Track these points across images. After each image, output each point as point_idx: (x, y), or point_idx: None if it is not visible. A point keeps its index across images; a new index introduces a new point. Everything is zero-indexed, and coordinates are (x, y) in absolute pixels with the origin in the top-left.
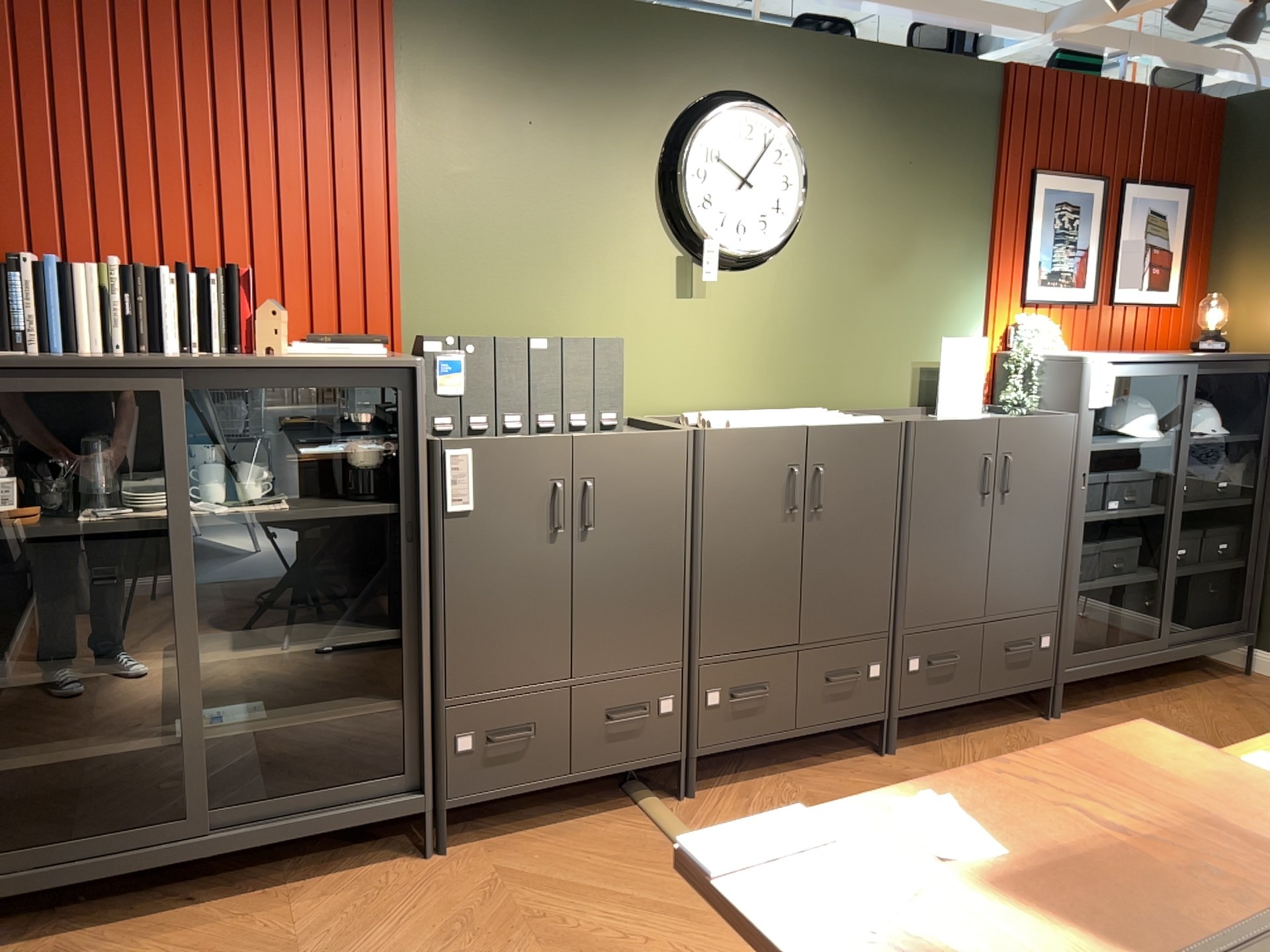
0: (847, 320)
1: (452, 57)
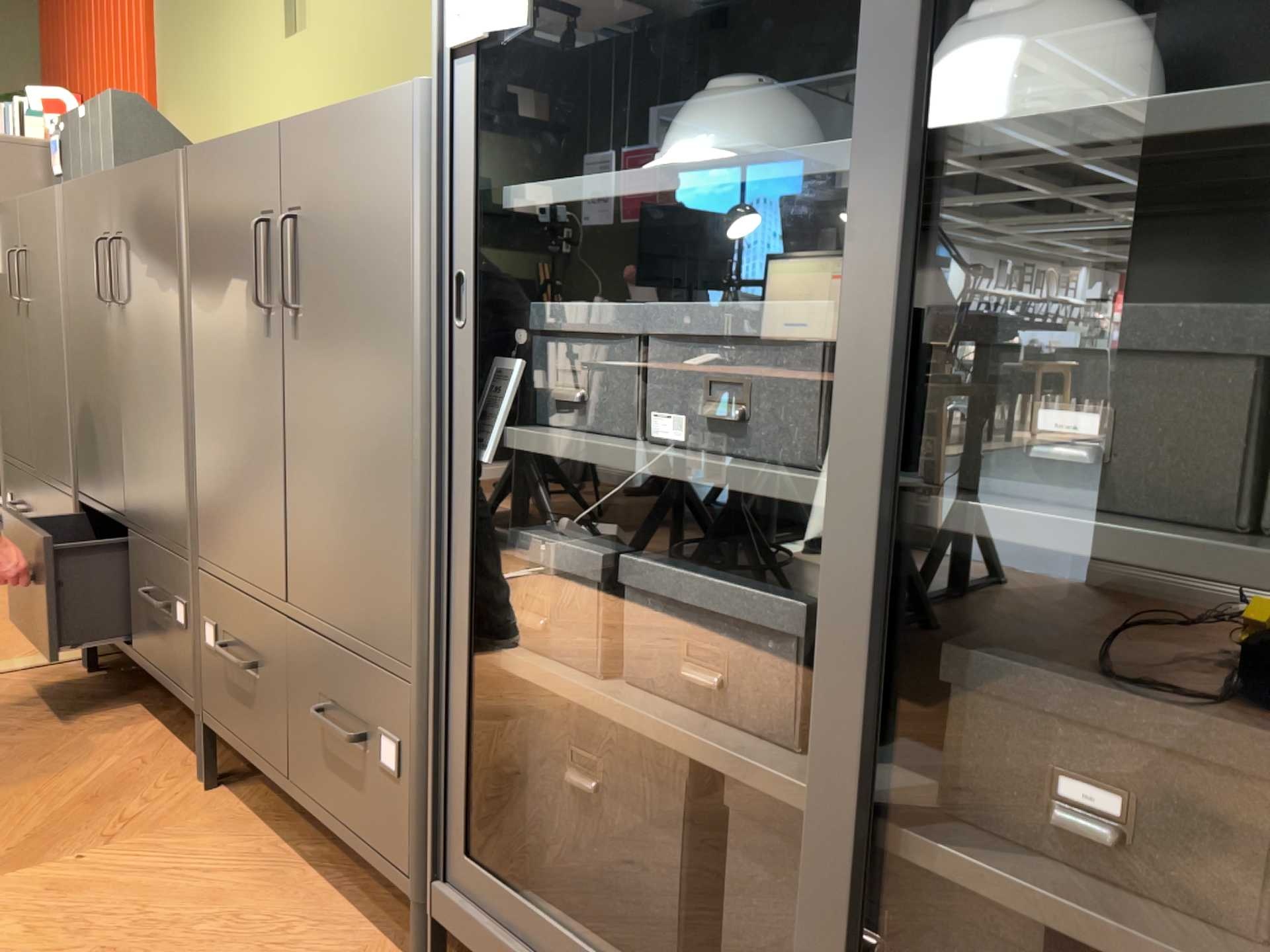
0: None
1: None
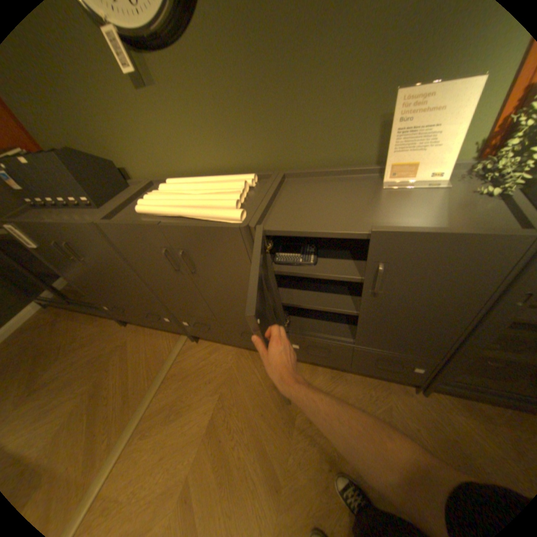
0: (289, 78)
1: None
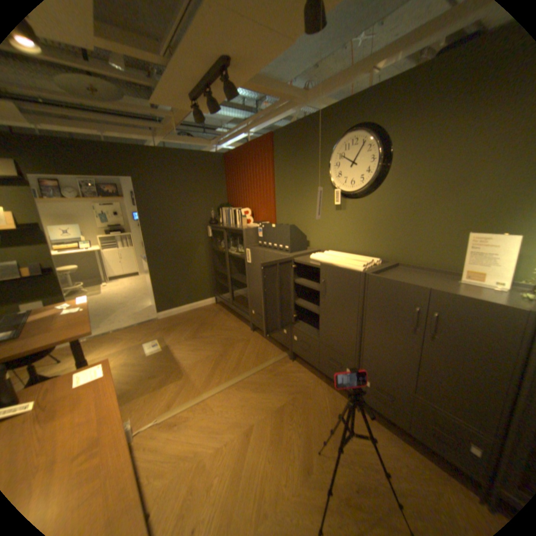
0: (415, 219)
1: (282, 150)
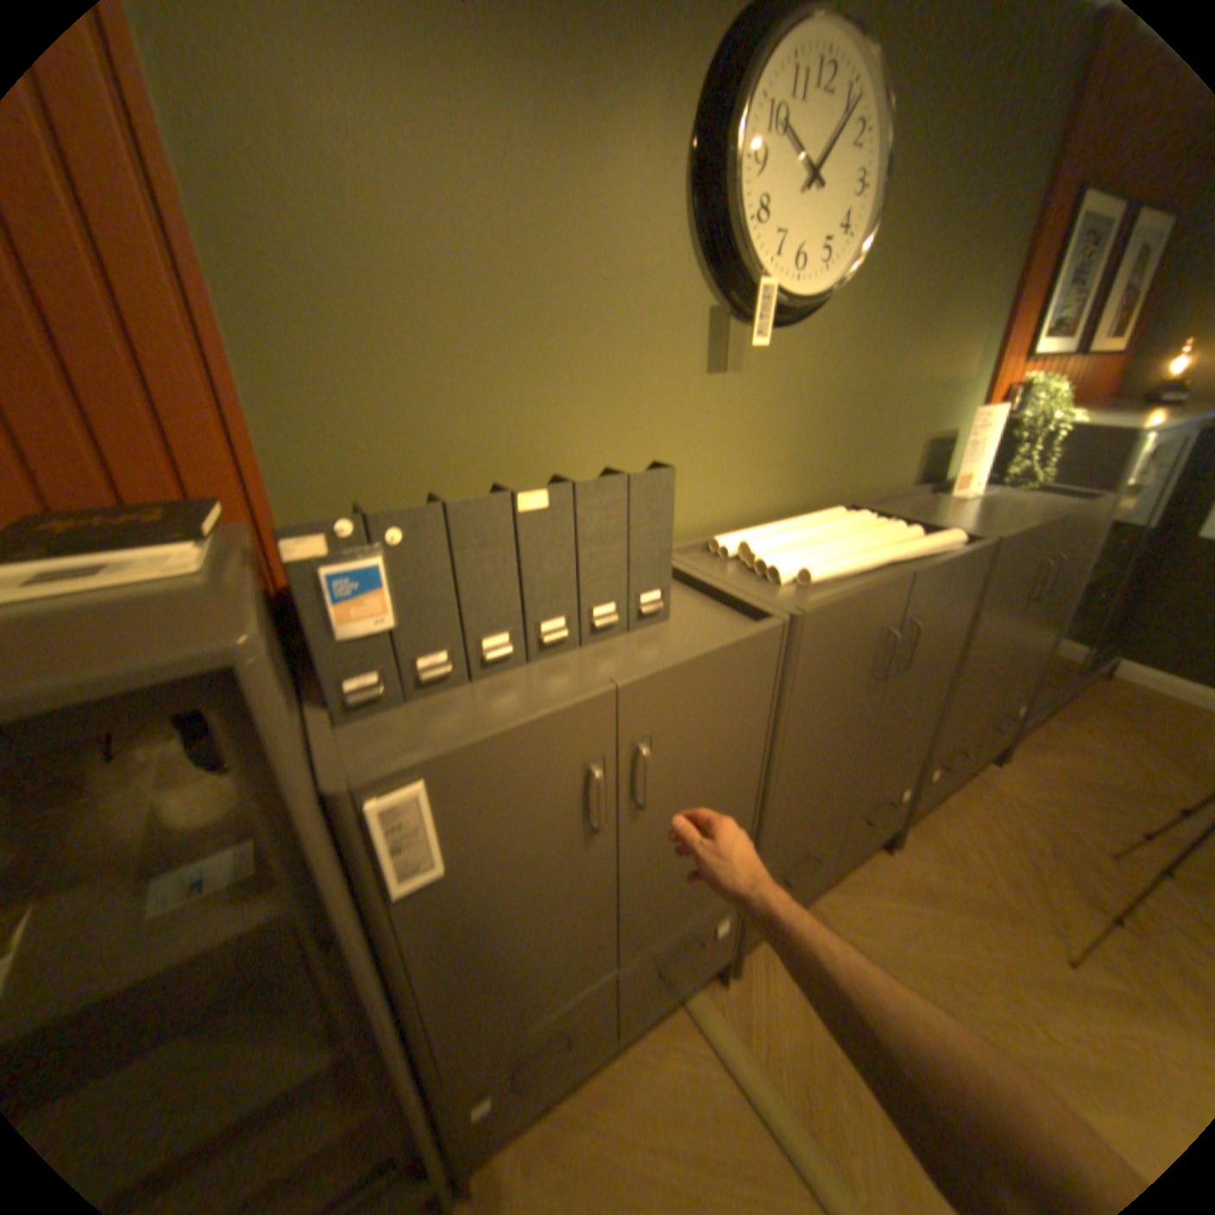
0: (880, 389)
1: None
